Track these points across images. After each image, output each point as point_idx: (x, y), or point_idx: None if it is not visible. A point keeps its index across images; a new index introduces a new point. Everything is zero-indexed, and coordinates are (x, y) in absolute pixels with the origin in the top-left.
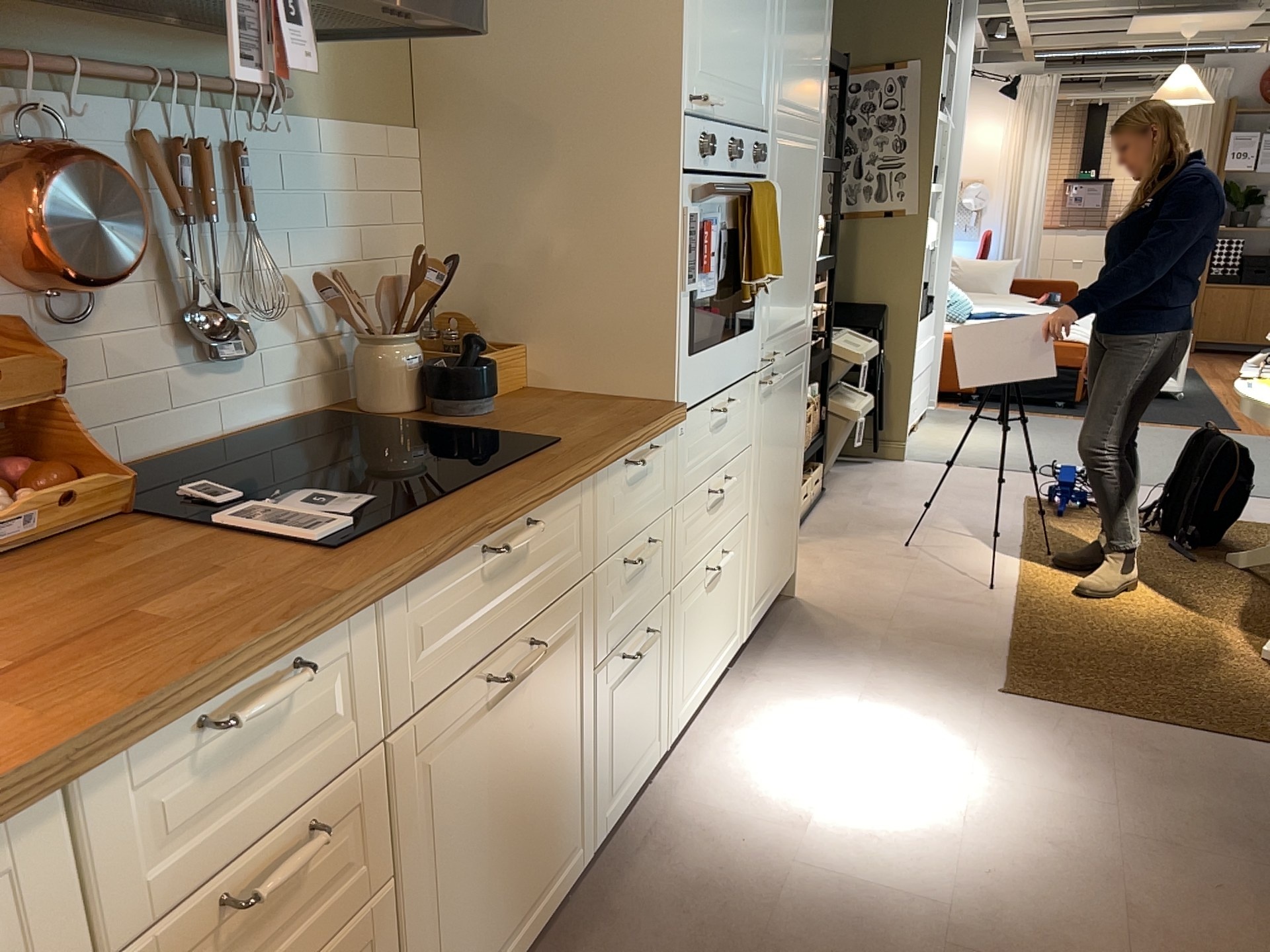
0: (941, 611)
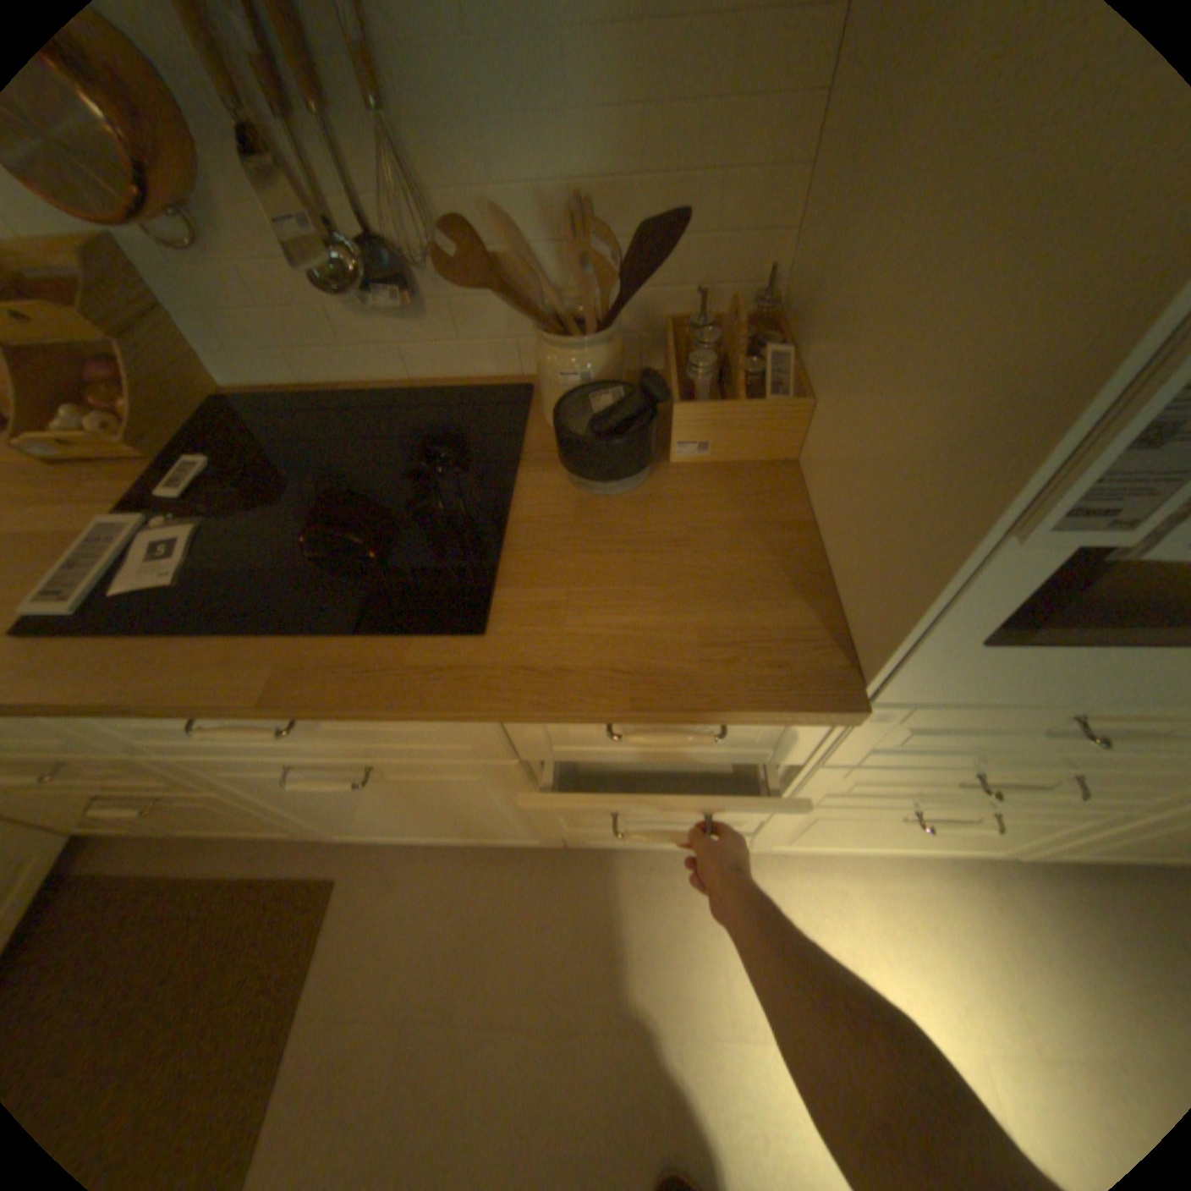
0: None
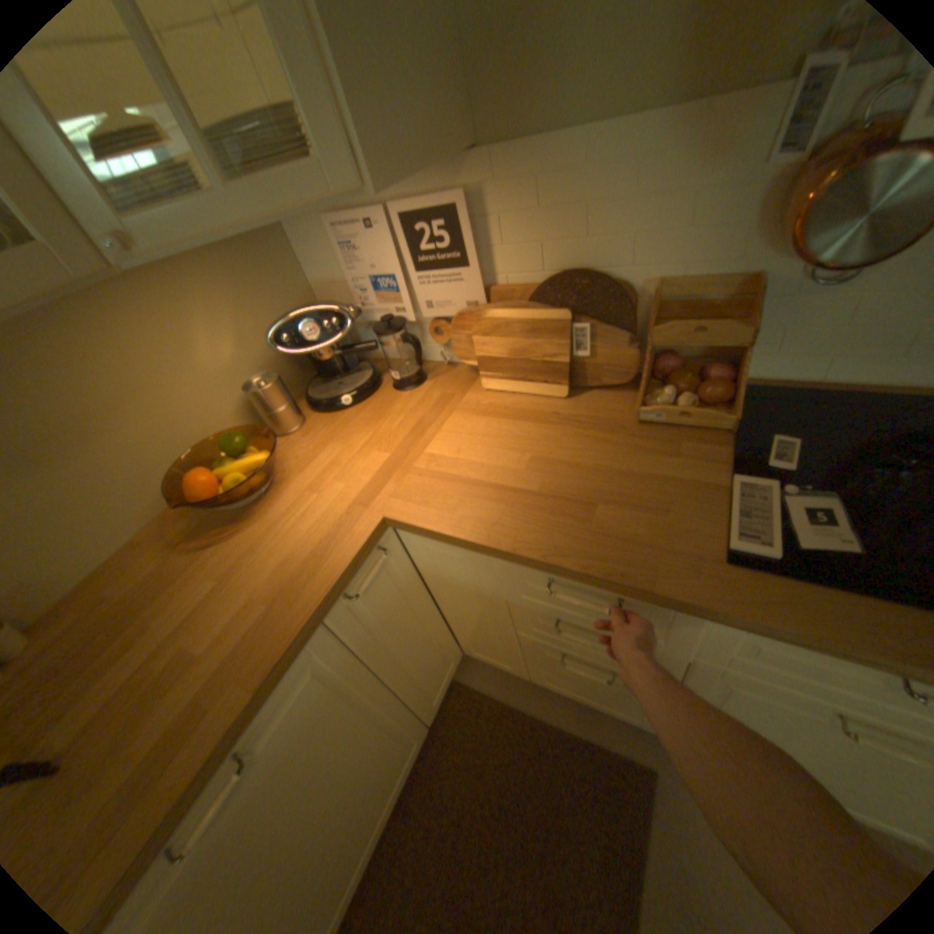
0: None
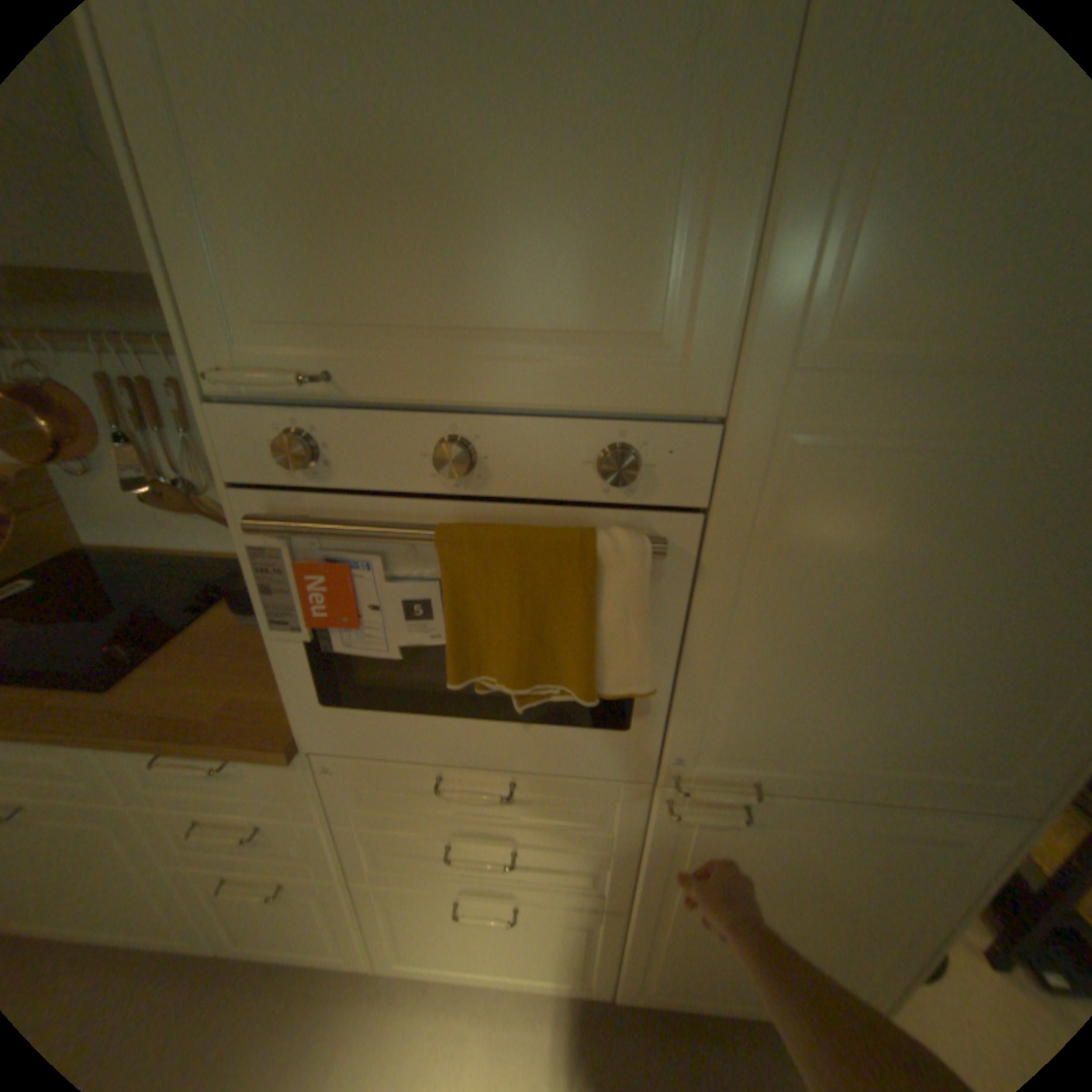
0: None
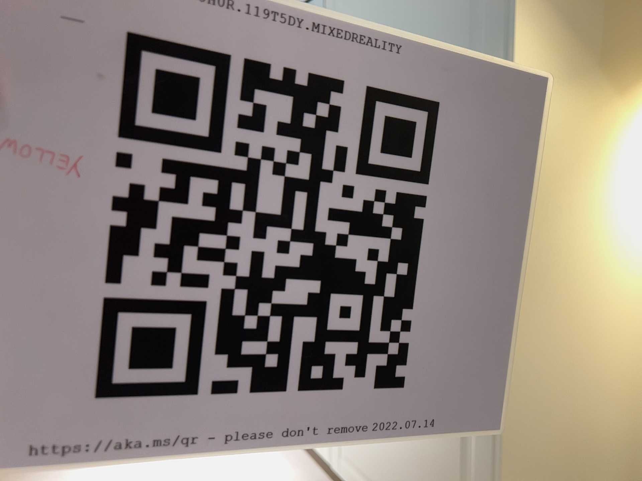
0: None
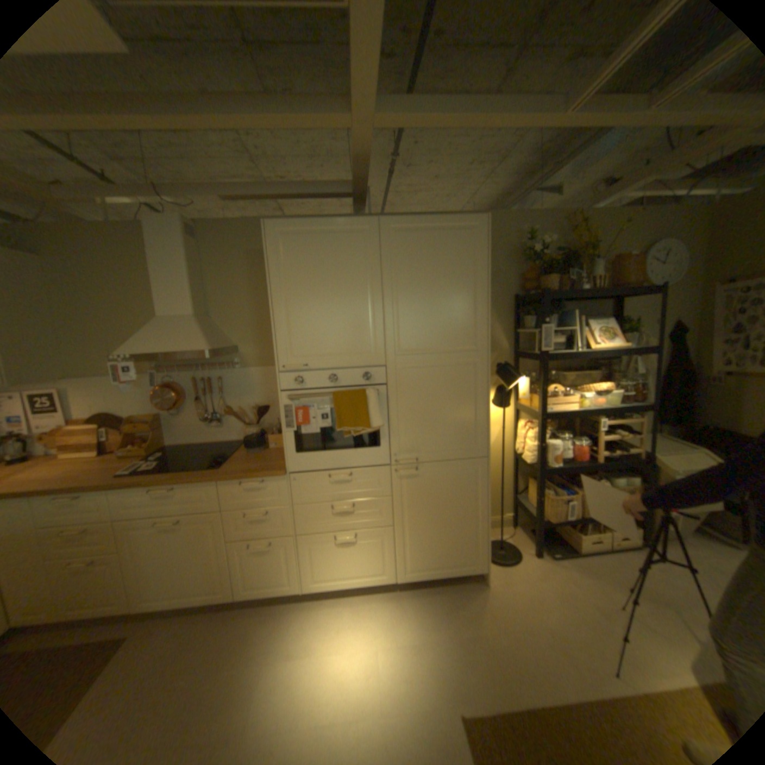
0: (545, 657)
